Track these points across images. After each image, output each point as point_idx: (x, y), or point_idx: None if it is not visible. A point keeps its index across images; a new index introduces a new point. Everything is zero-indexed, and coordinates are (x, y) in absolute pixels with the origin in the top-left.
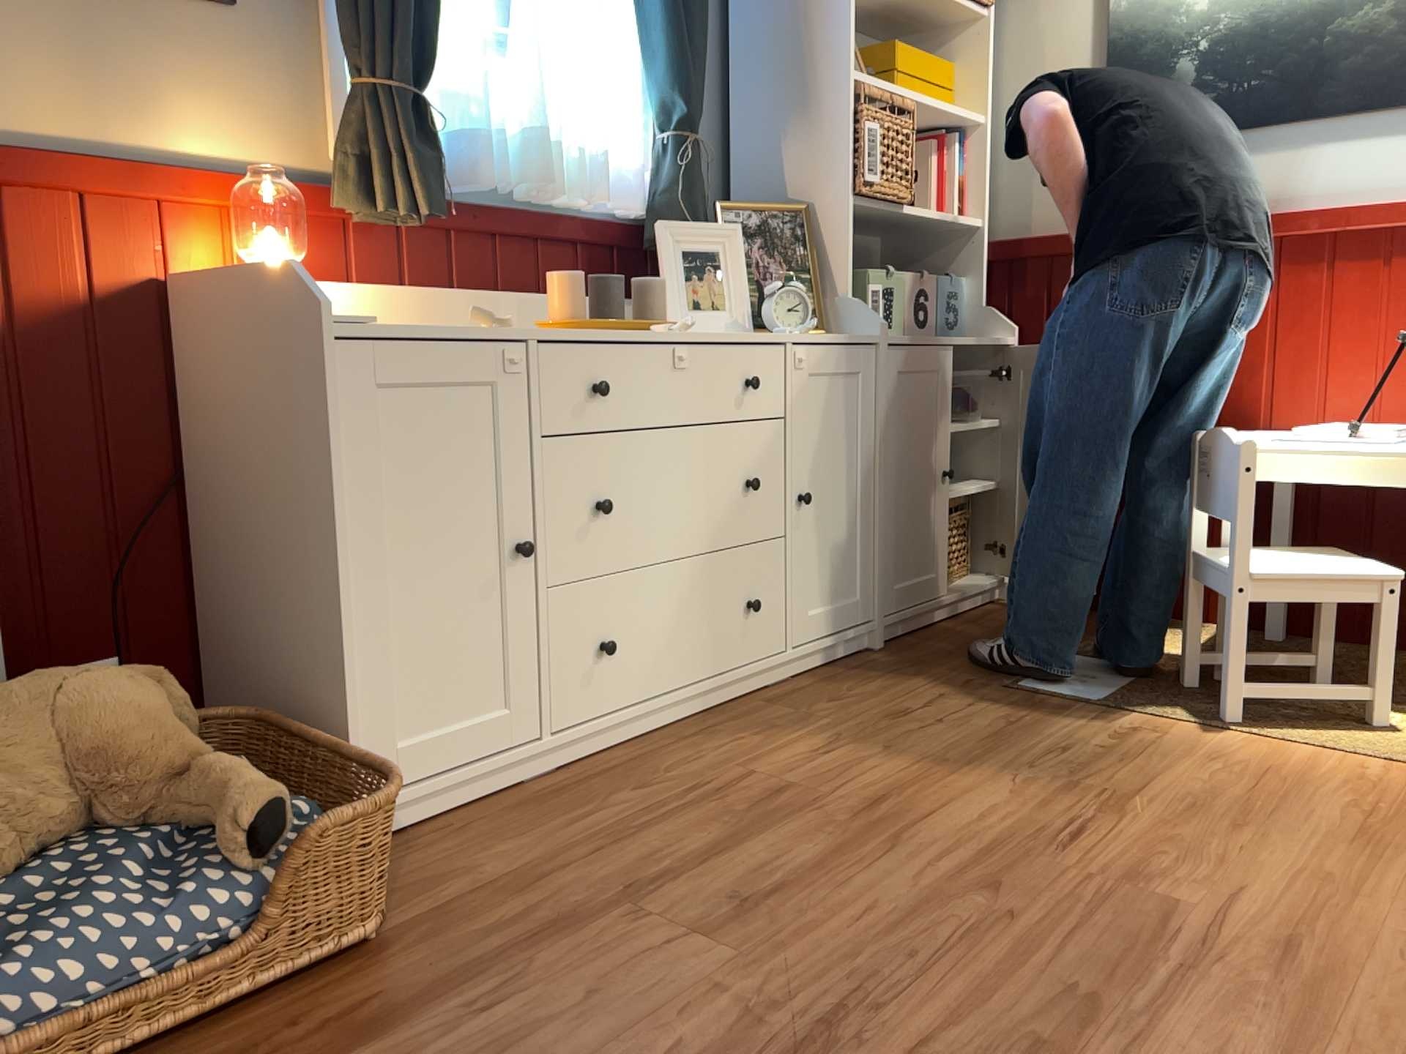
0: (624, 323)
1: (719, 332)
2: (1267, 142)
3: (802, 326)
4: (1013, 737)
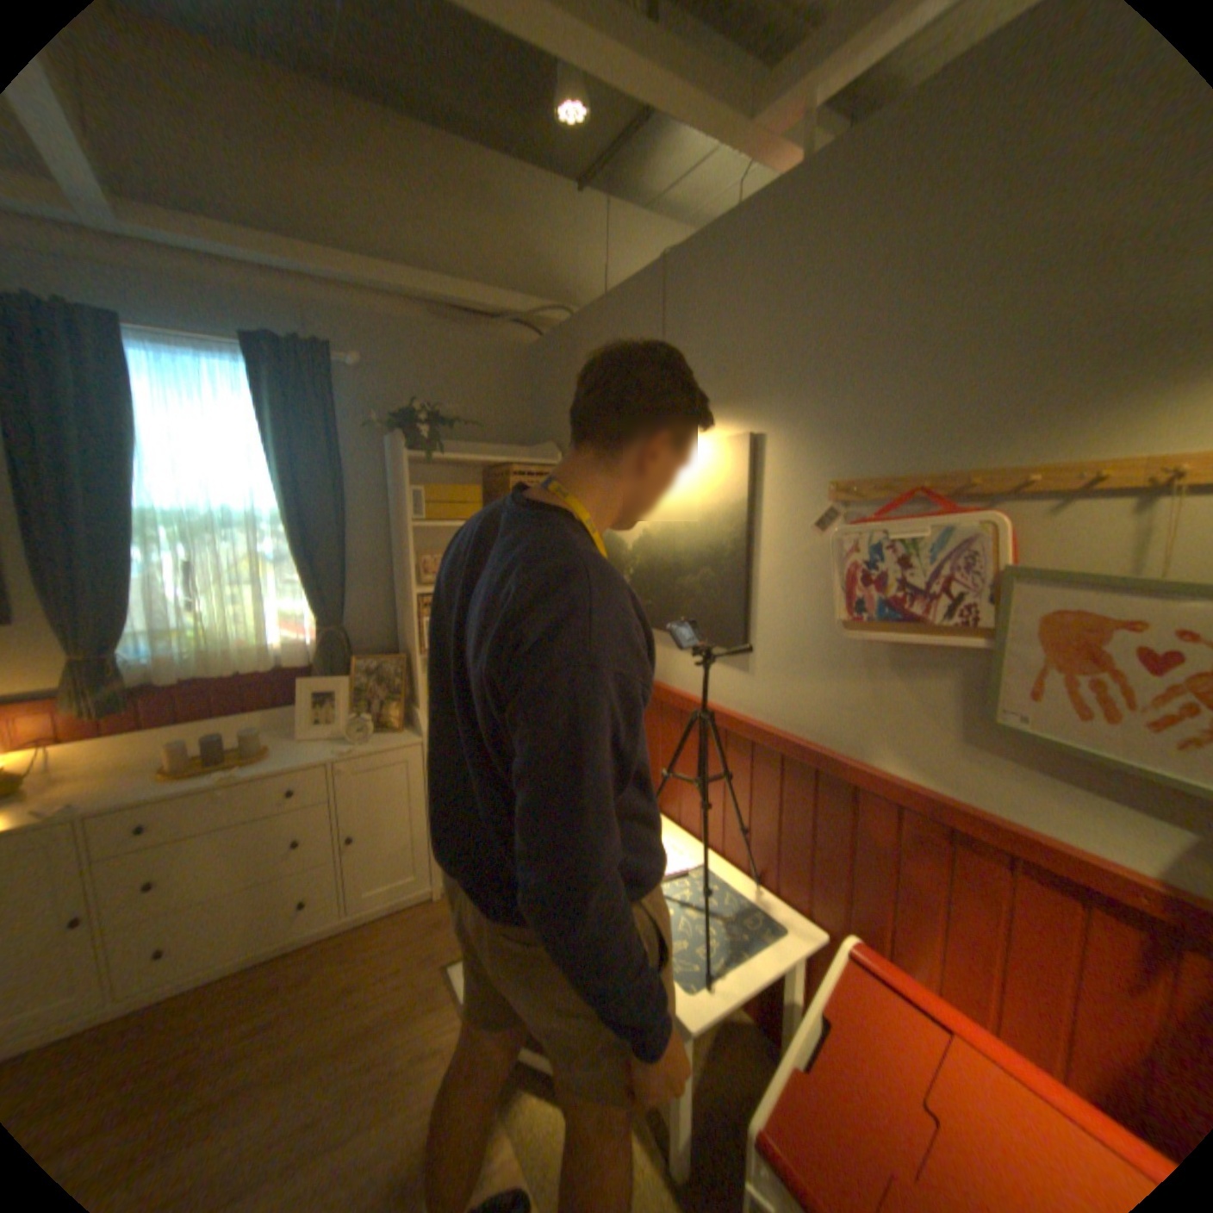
0: (200, 774)
1: (269, 770)
2: (659, 639)
3: (363, 742)
4: (362, 1045)
